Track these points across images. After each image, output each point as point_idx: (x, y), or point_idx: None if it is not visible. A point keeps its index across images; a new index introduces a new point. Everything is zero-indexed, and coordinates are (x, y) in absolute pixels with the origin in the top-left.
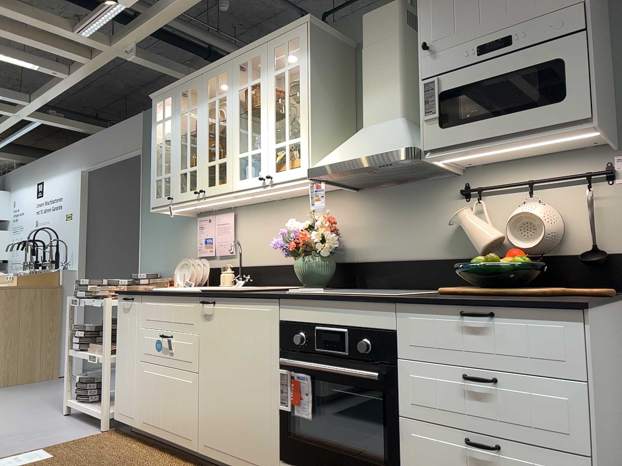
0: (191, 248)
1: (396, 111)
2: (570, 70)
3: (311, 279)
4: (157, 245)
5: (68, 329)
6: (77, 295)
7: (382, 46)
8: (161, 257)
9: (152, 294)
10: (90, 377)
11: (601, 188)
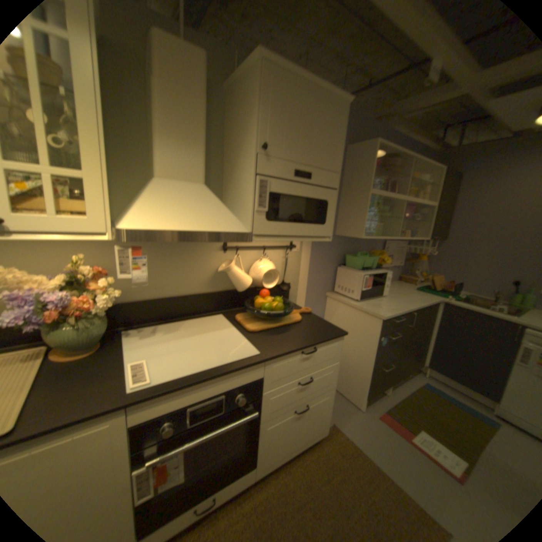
0: None
1: (200, 175)
2: (331, 209)
3: (81, 342)
4: None
5: None
6: None
7: (186, 91)
8: None
9: None
10: None
11: (288, 252)
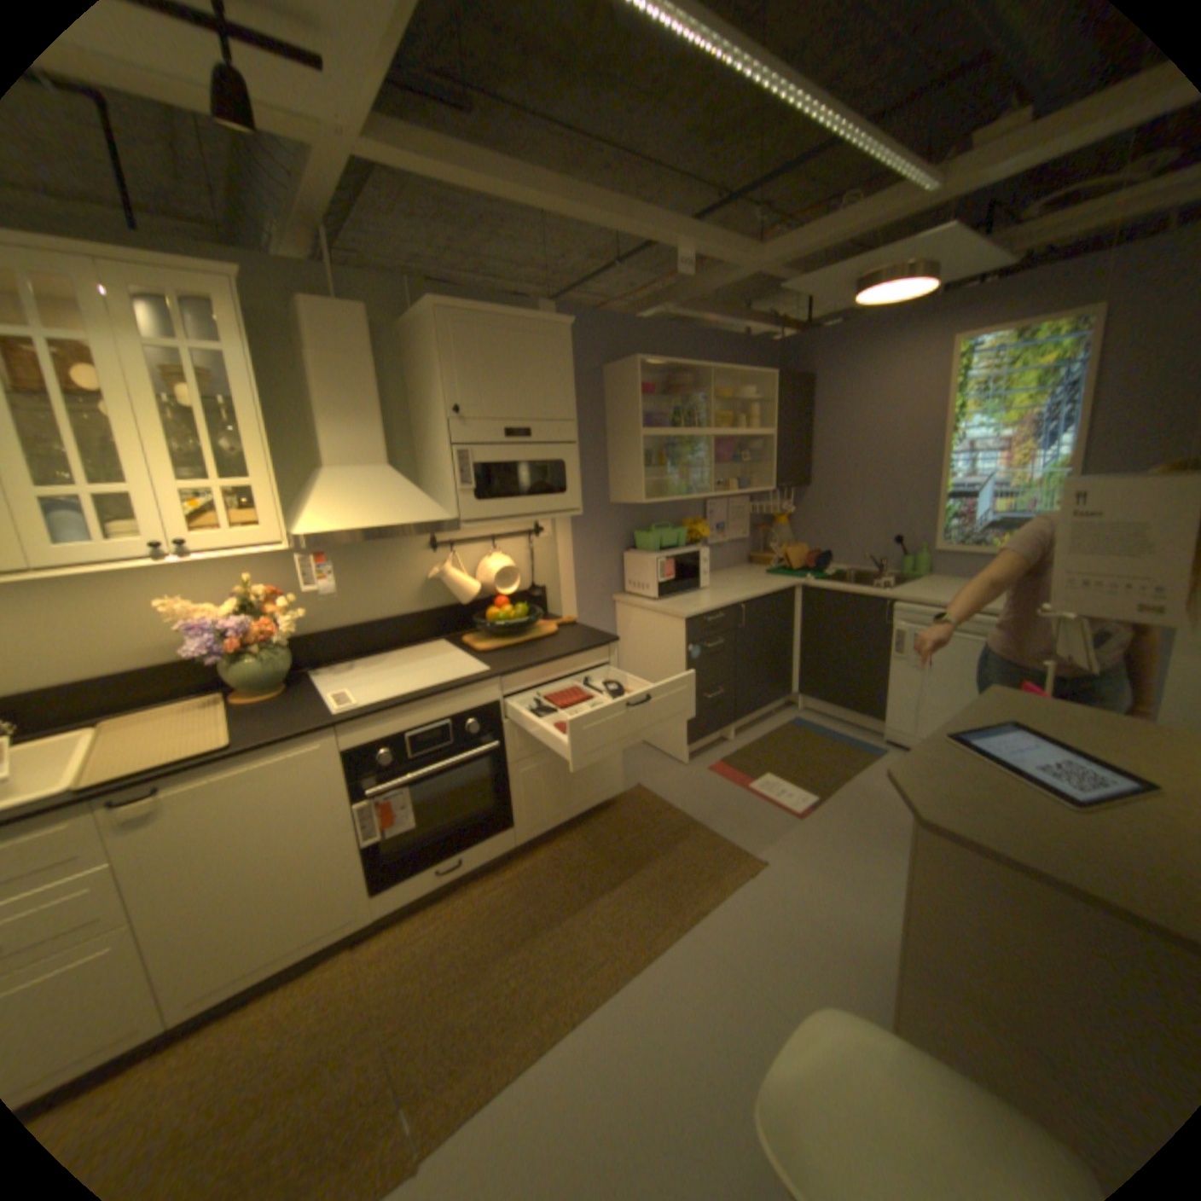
0: None
1: (381, 457)
2: (570, 472)
3: (265, 682)
4: None
5: None
6: None
7: (347, 360)
8: None
9: None
10: None
11: (534, 542)
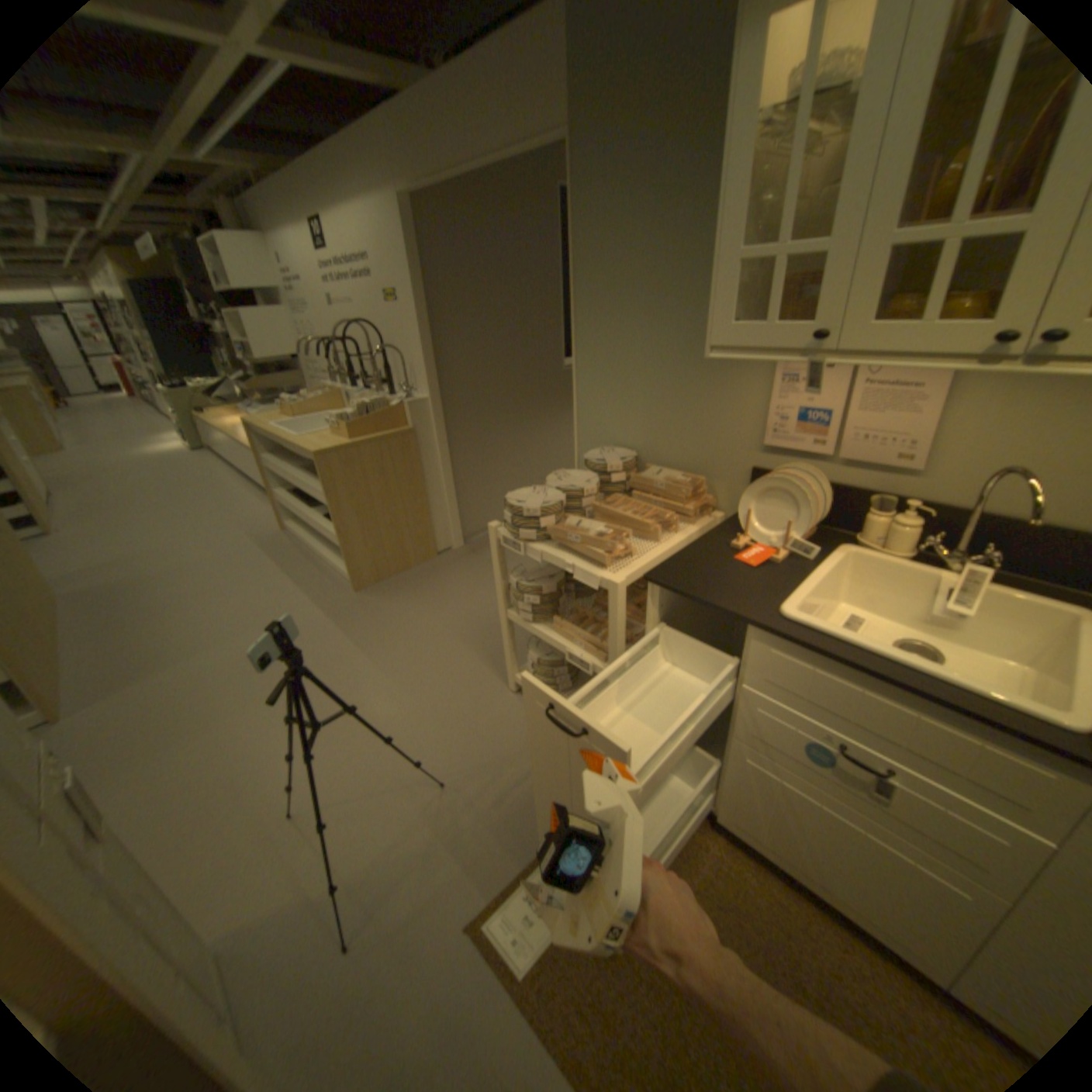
0: (738, 419)
1: None
2: None
3: None
4: (623, 392)
5: (500, 581)
6: (516, 536)
7: None
8: (637, 418)
9: (811, 651)
10: (551, 653)
11: None
